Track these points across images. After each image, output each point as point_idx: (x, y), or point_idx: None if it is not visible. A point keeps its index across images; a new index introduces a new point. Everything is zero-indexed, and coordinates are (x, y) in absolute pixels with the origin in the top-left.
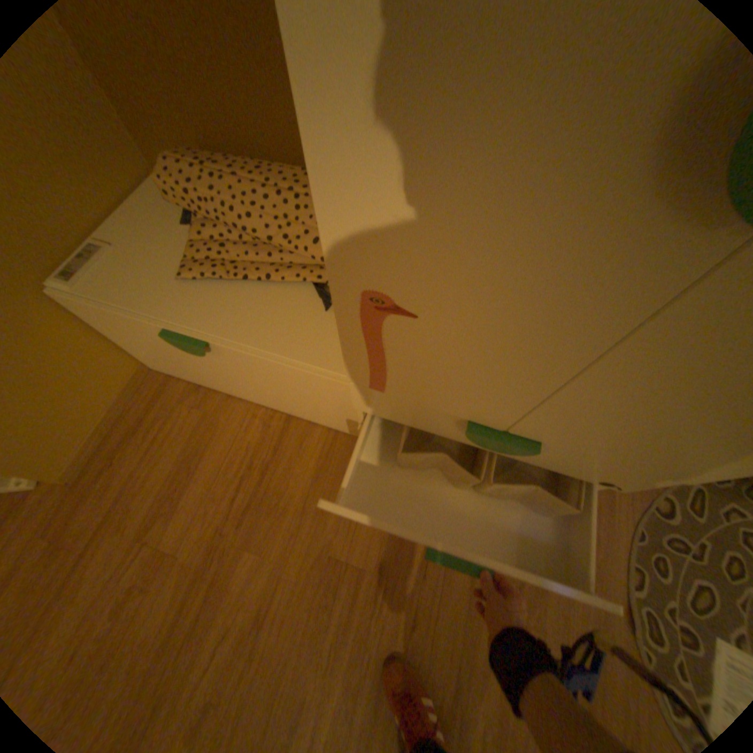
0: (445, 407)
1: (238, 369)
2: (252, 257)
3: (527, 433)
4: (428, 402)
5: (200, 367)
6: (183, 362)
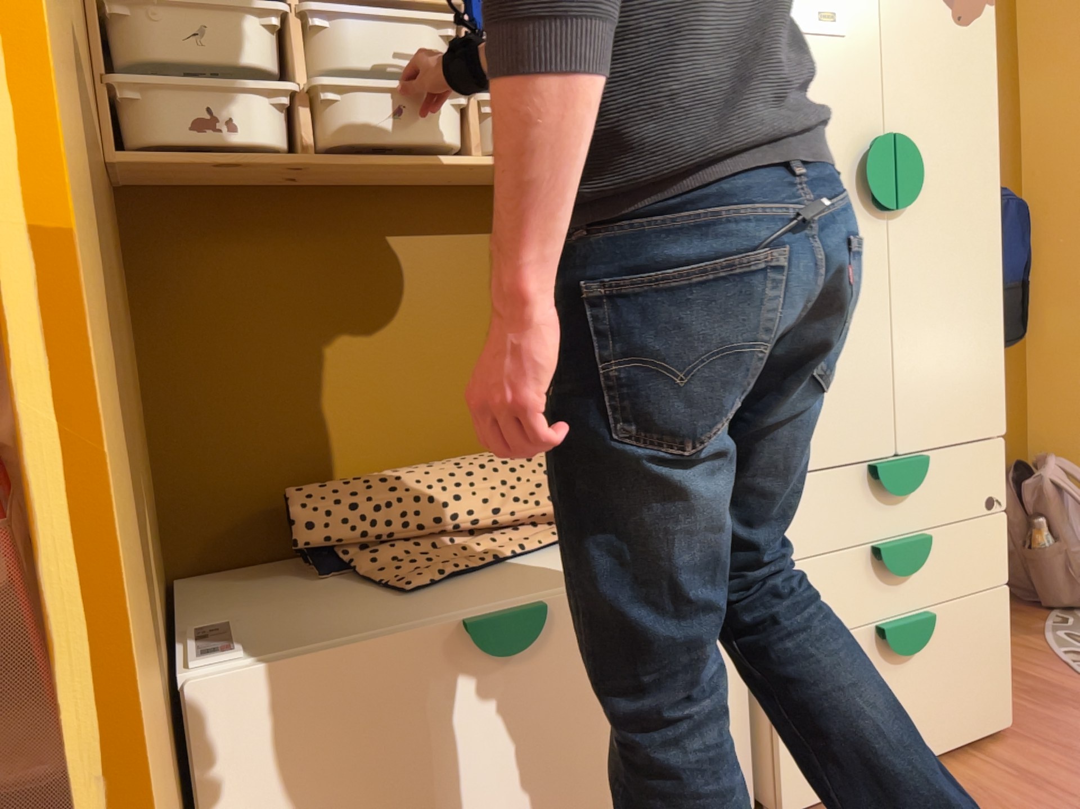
0: (850, 455)
1: (561, 692)
2: (476, 551)
3: (909, 445)
4: (836, 456)
5: (457, 787)
6: (415, 801)
